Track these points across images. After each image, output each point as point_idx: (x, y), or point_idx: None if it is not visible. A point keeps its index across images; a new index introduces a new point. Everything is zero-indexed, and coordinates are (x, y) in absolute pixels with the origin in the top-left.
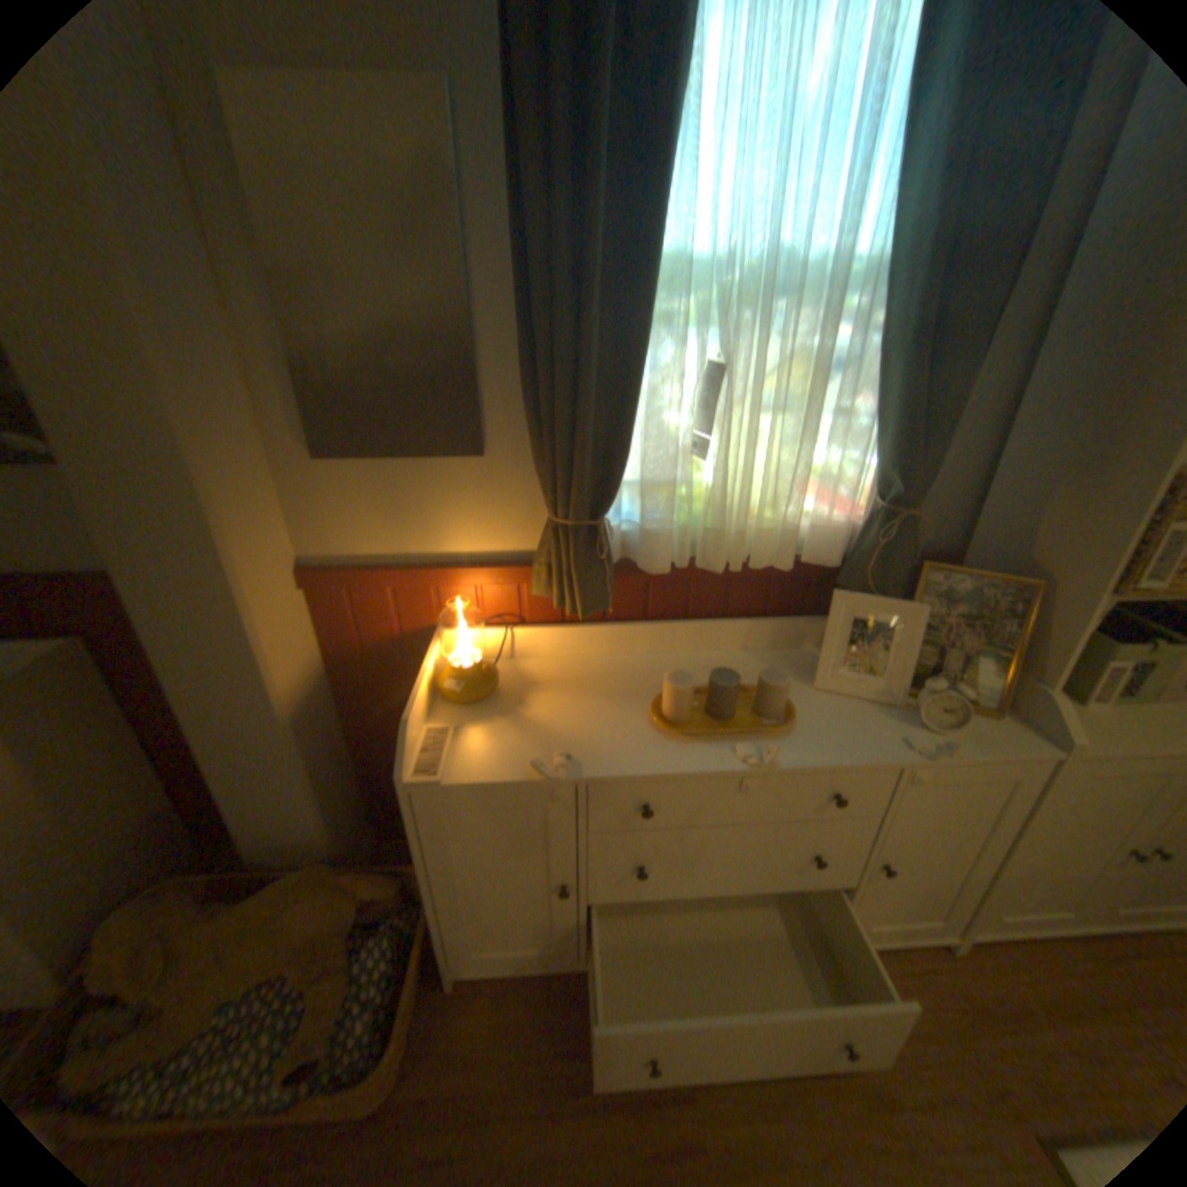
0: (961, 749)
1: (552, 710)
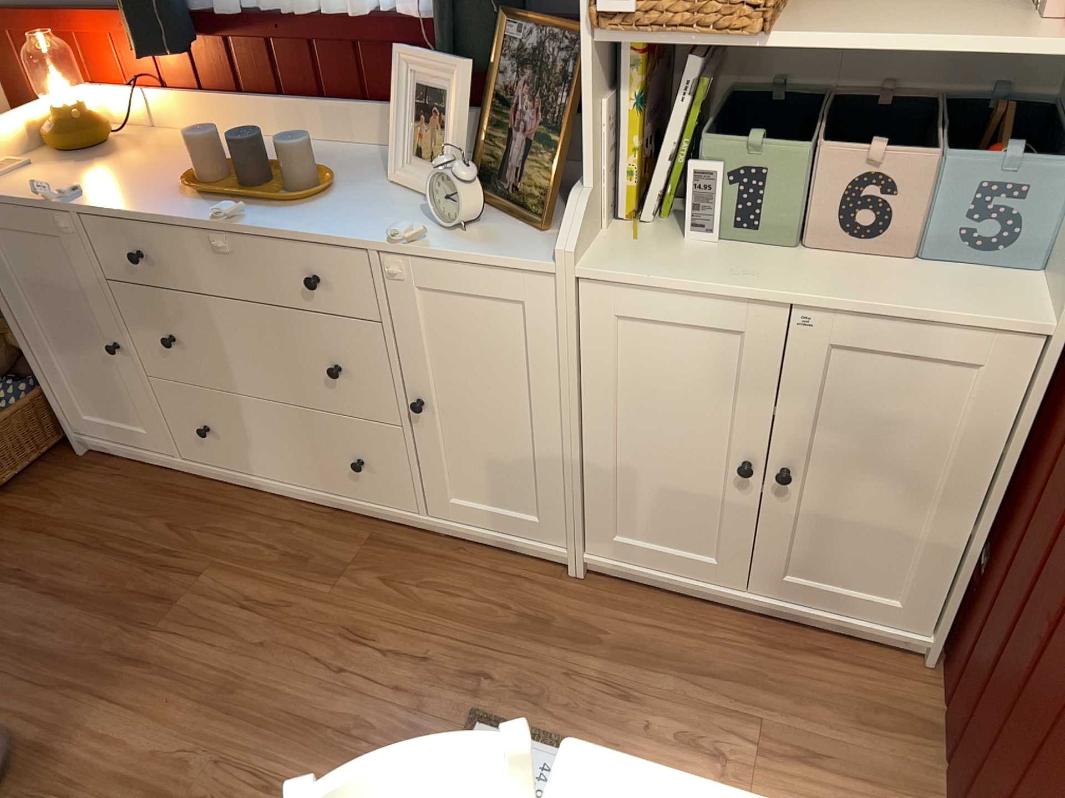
0: (421, 235)
1: (132, 169)
